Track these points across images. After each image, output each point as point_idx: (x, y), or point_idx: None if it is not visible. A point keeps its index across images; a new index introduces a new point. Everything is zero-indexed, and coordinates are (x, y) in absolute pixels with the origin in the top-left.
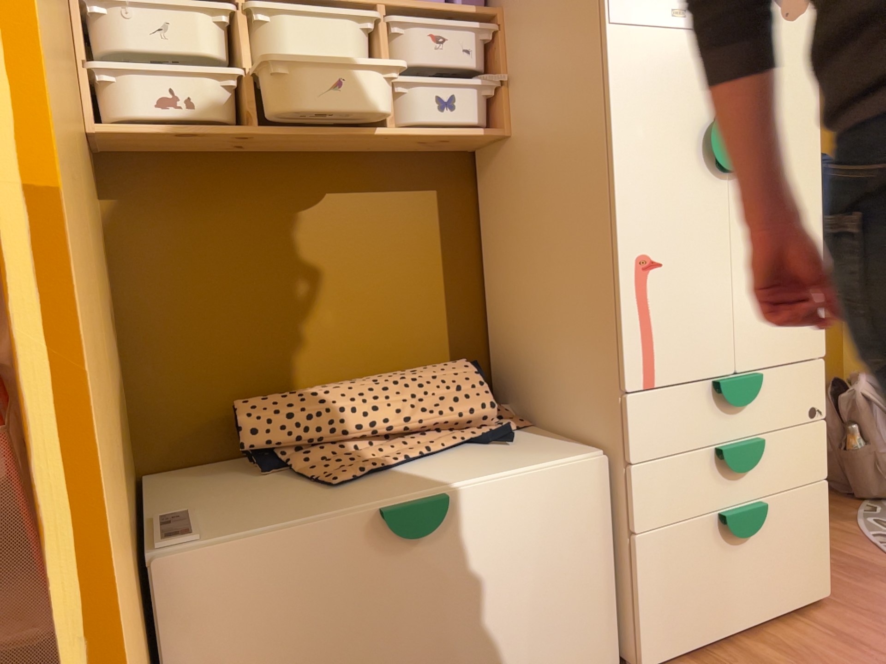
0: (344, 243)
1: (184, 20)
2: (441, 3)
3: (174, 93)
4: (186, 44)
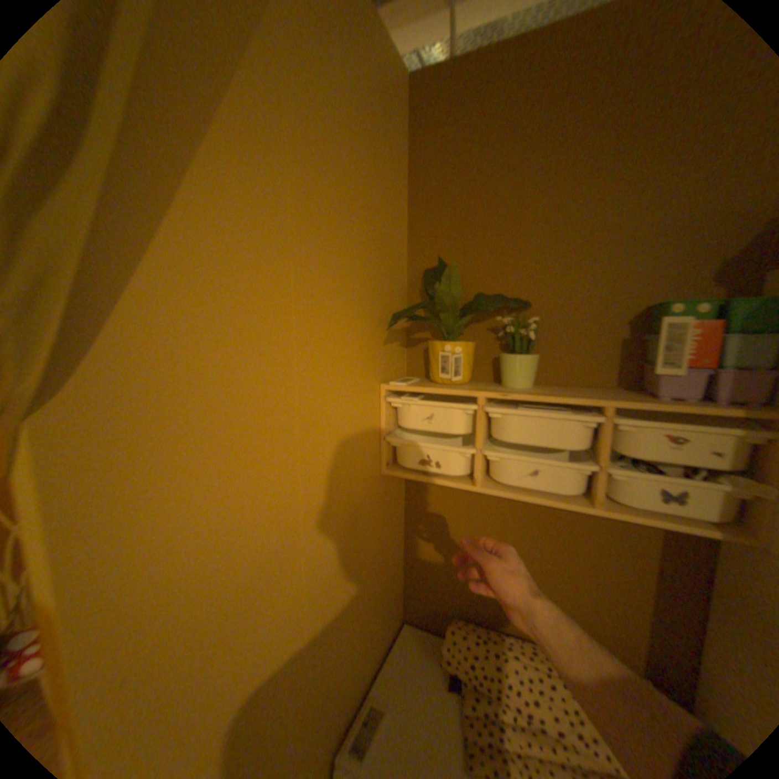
0: (555, 544)
1: (440, 413)
2: (688, 405)
3: (429, 455)
4: (440, 427)
